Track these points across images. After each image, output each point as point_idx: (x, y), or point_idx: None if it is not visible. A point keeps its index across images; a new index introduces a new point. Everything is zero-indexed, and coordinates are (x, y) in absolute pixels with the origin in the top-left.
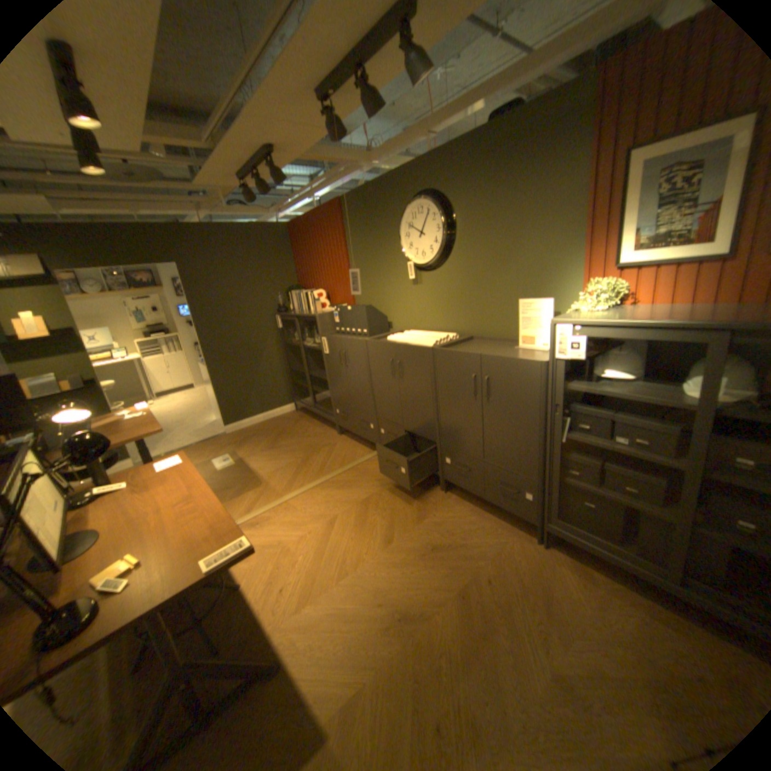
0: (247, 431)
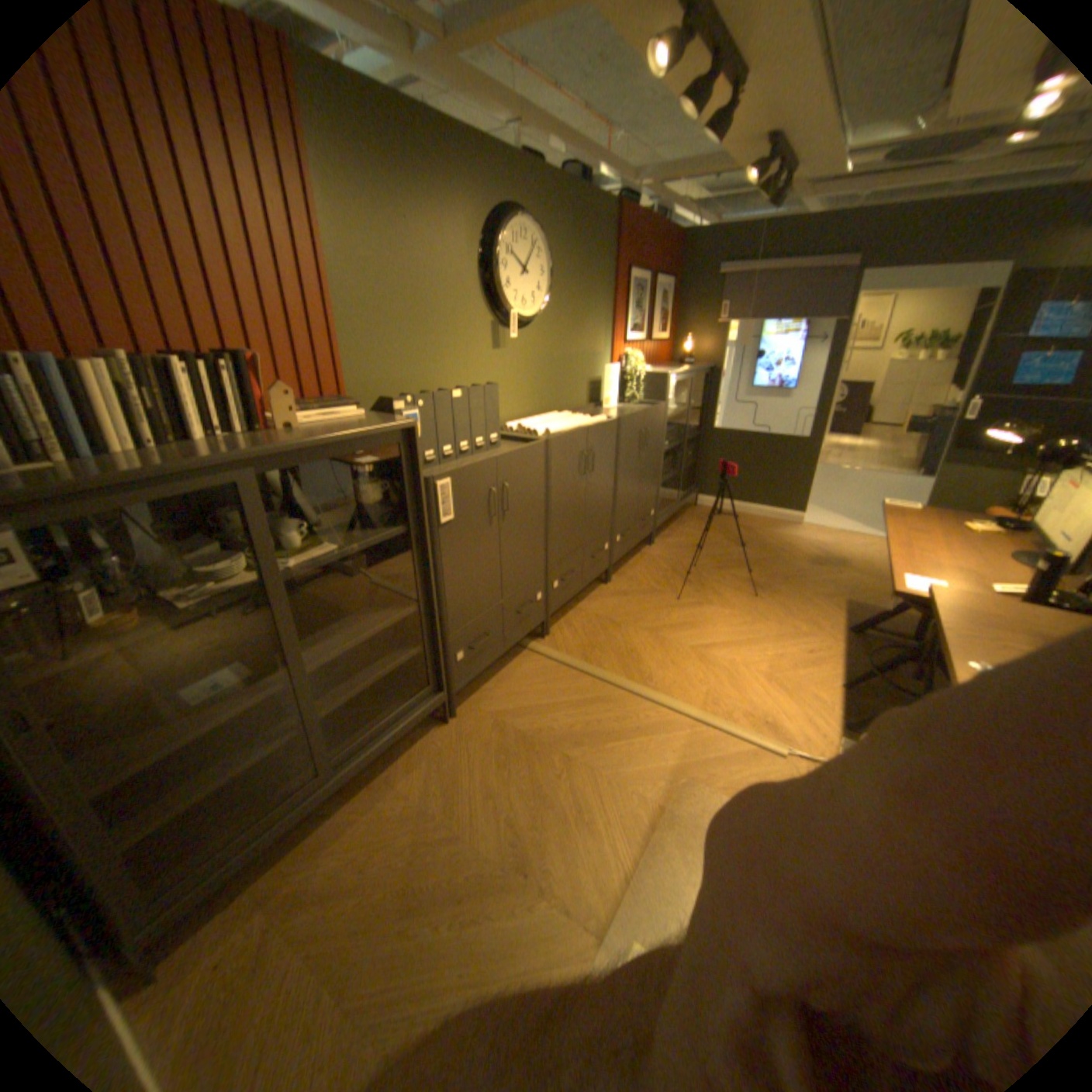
0: None
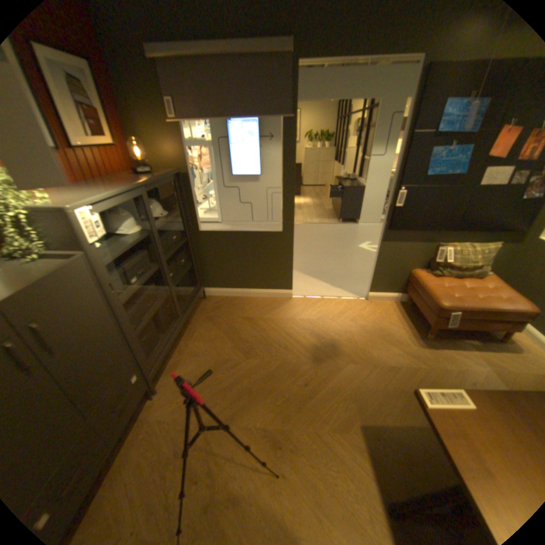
0: None
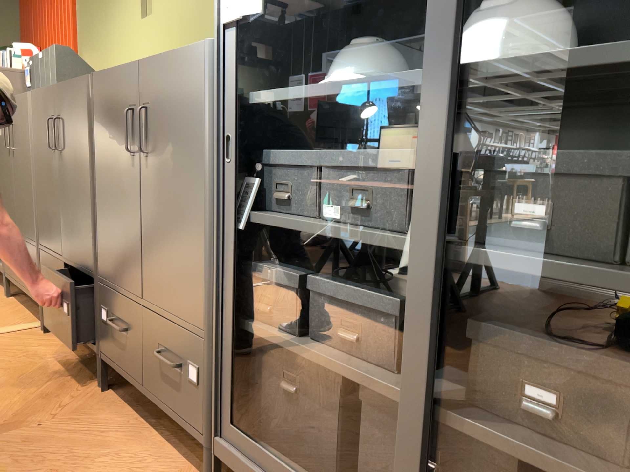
0: None
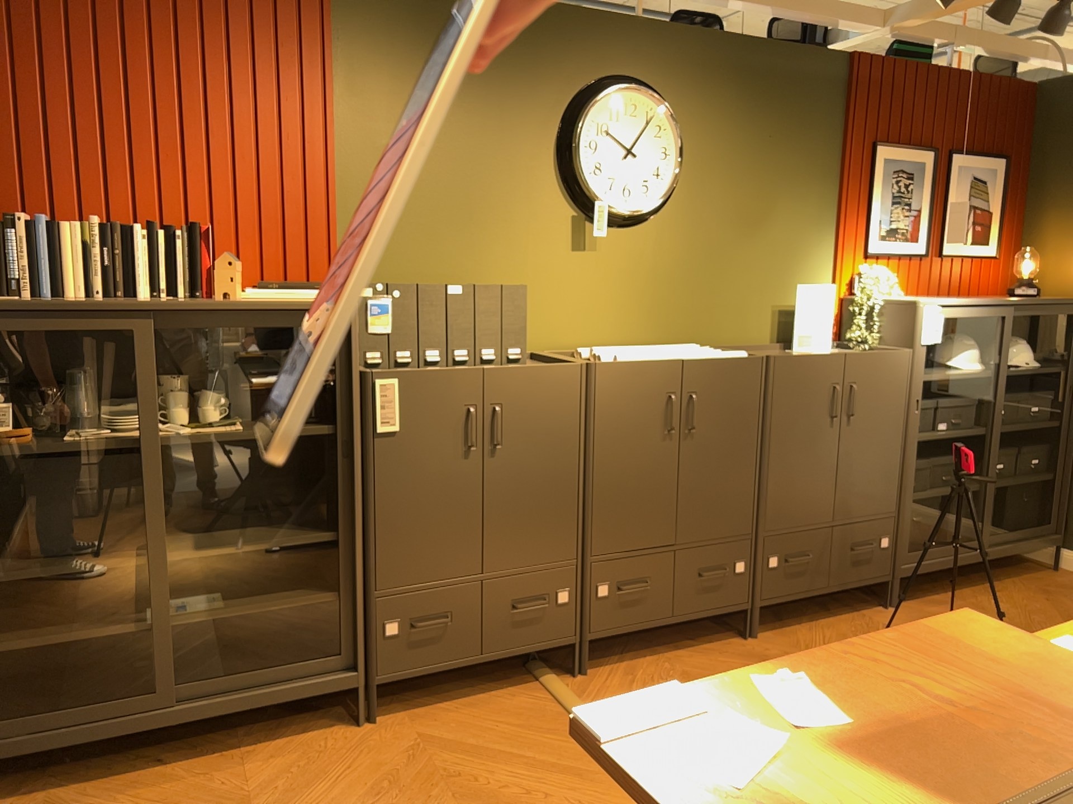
0: None
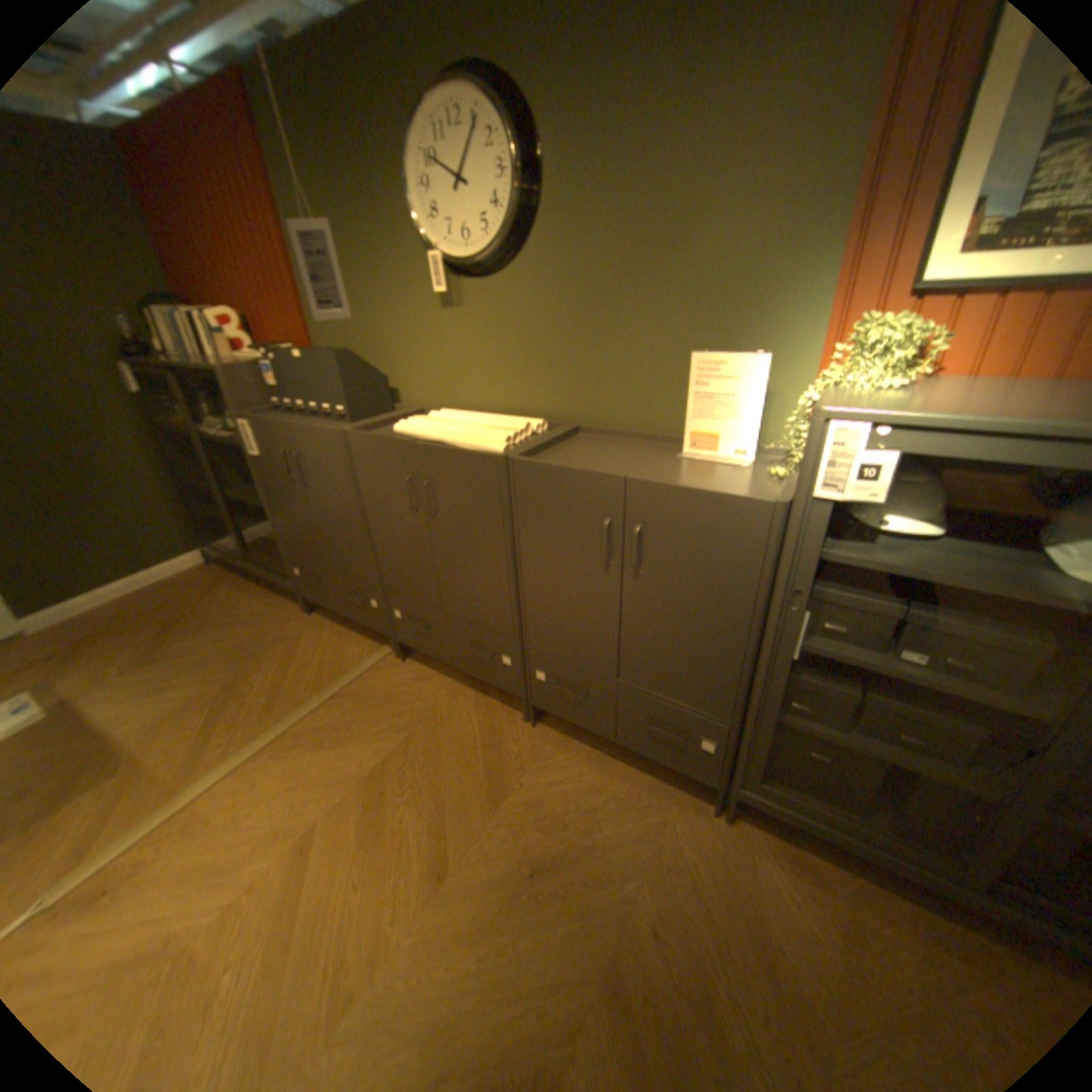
0: (82, 625)
